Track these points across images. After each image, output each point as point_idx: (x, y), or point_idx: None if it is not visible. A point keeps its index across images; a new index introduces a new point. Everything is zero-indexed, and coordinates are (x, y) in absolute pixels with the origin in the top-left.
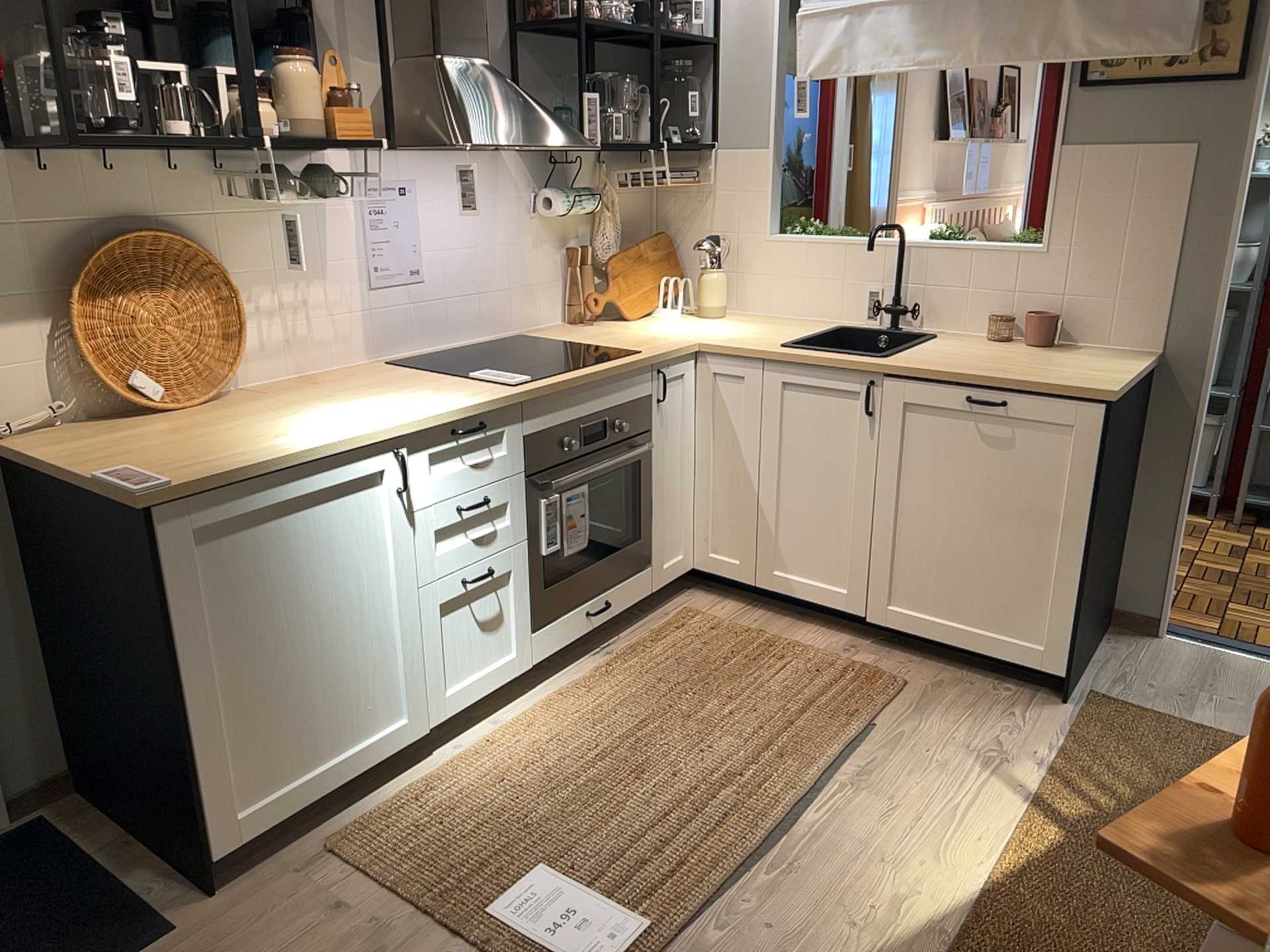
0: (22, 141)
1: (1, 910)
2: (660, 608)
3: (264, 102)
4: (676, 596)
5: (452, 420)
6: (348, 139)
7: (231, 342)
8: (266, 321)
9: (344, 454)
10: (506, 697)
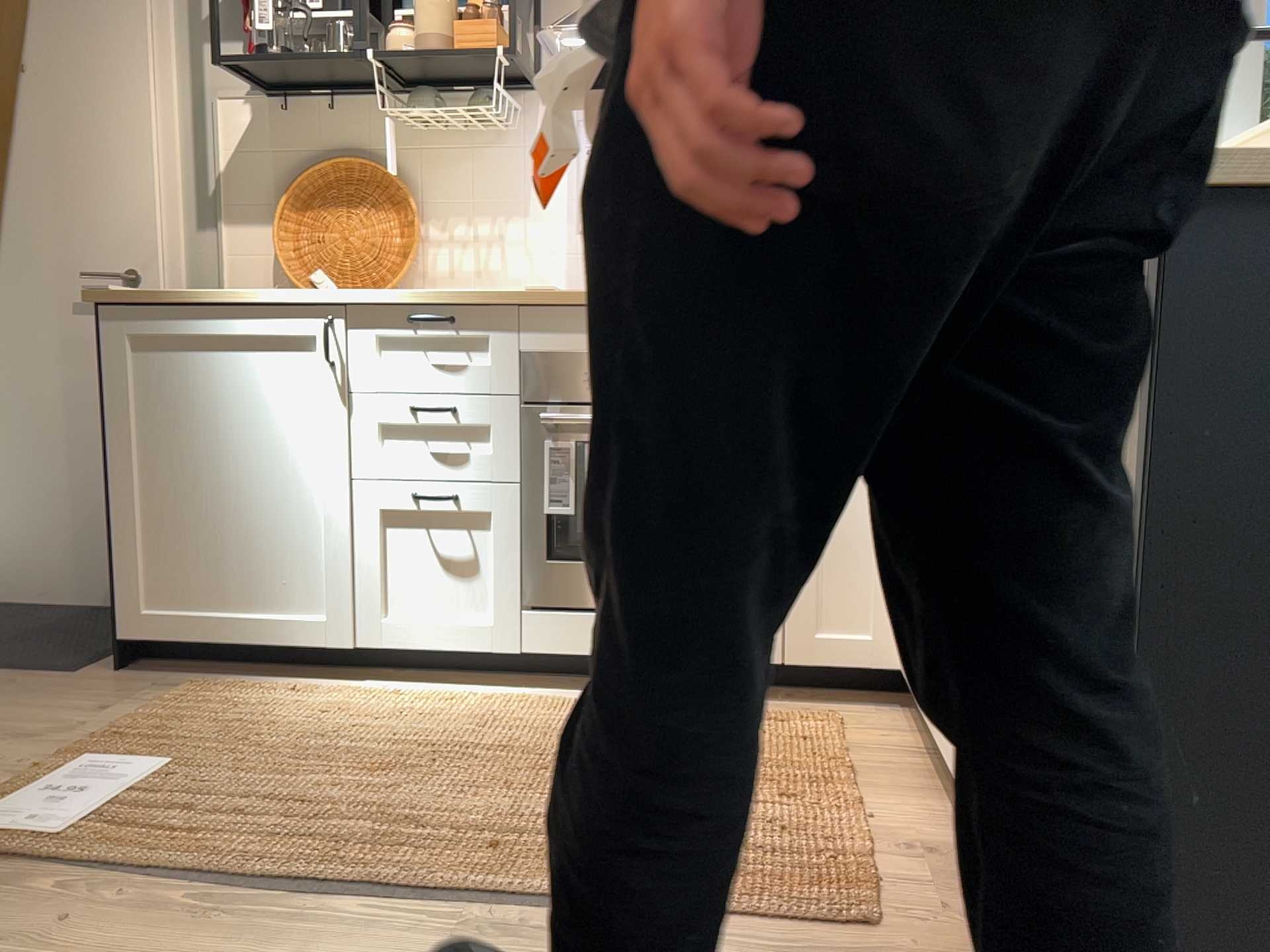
0: (260, 86)
1: (95, 630)
2: (819, 704)
3: (399, 26)
4: (868, 704)
5: (405, 305)
6: (463, 49)
7: (406, 259)
8: (456, 250)
9: (270, 307)
10: (501, 684)
